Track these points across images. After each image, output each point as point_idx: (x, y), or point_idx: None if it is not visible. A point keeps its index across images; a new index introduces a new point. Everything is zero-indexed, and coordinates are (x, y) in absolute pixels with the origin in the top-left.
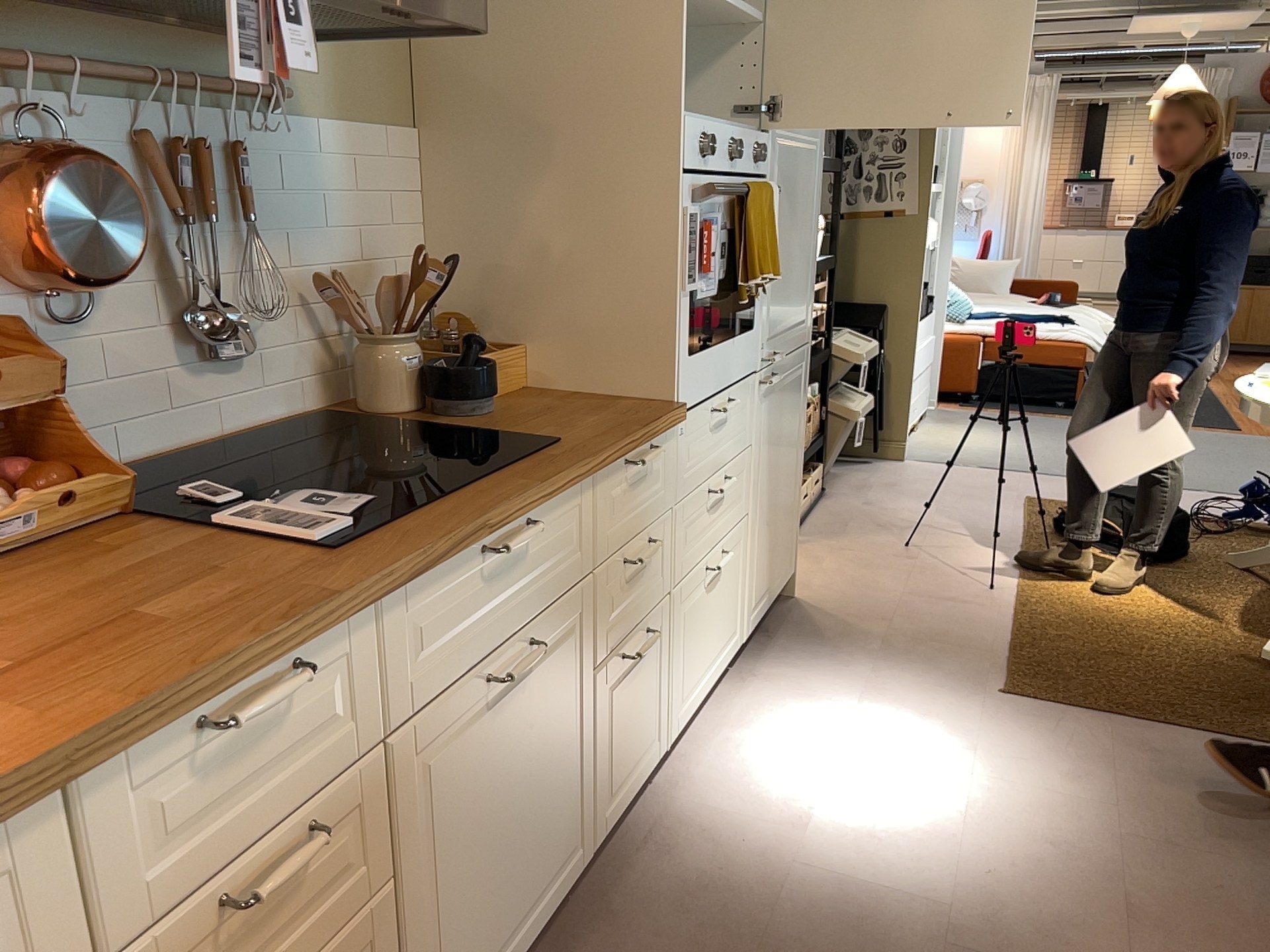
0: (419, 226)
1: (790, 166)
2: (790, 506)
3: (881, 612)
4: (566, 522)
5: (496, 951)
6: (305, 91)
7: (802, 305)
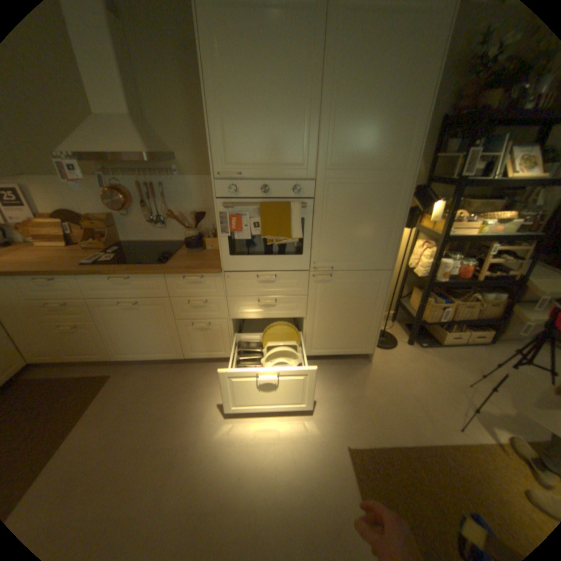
0: None
1: (348, 192)
2: (361, 329)
3: (385, 392)
4: (150, 282)
5: (137, 353)
6: (184, 169)
7: (375, 253)
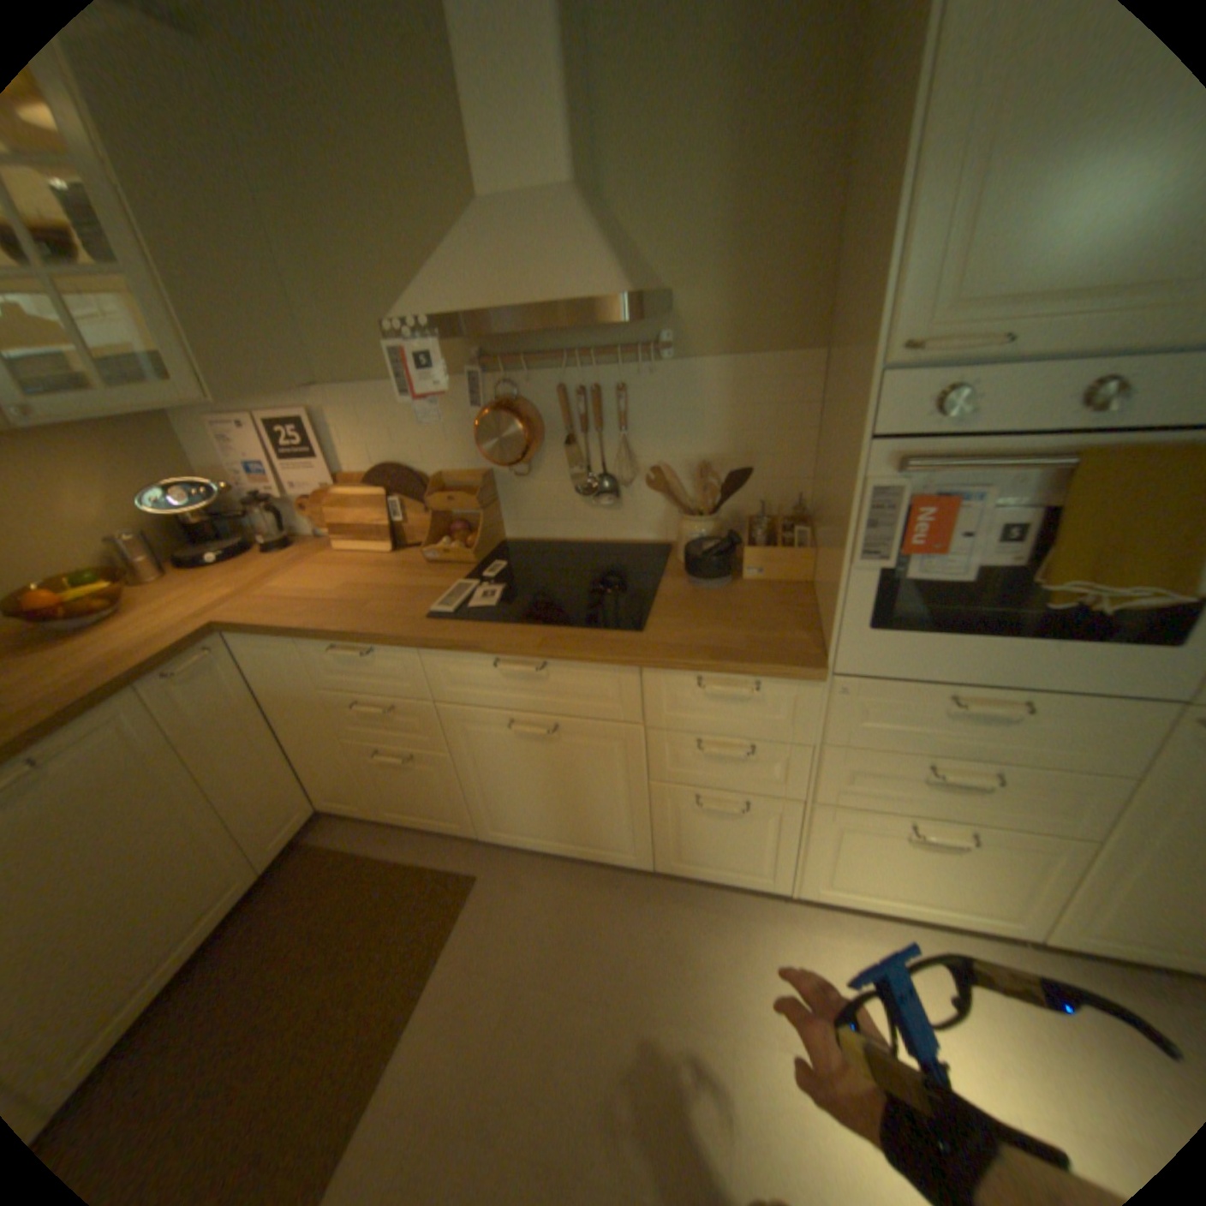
0: (809, 428)
1: None
2: None
3: None
4: (601, 681)
5: (541, 837)
6: (693, 336)
7: None
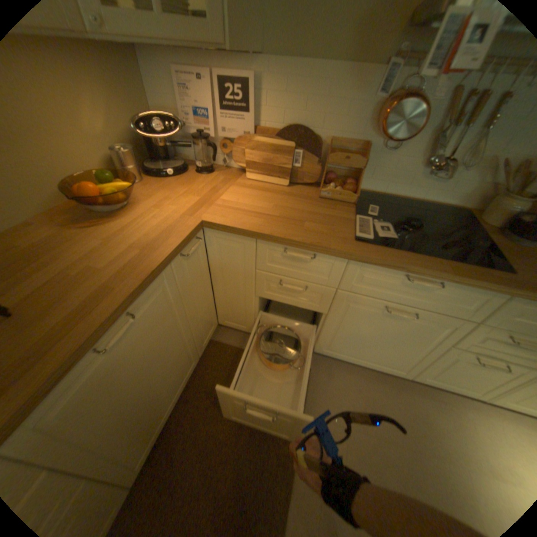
0: None
1: None
2: None
3: None
4: (475, 298)
5: (355, 357)
6: None
7: None
